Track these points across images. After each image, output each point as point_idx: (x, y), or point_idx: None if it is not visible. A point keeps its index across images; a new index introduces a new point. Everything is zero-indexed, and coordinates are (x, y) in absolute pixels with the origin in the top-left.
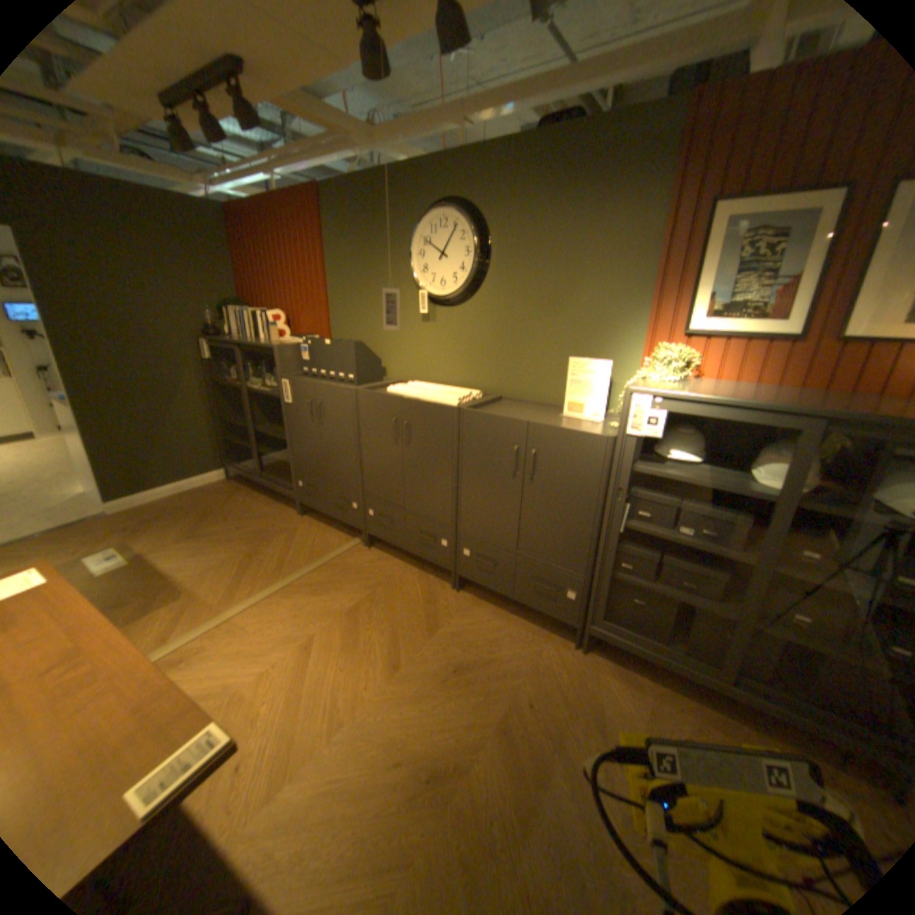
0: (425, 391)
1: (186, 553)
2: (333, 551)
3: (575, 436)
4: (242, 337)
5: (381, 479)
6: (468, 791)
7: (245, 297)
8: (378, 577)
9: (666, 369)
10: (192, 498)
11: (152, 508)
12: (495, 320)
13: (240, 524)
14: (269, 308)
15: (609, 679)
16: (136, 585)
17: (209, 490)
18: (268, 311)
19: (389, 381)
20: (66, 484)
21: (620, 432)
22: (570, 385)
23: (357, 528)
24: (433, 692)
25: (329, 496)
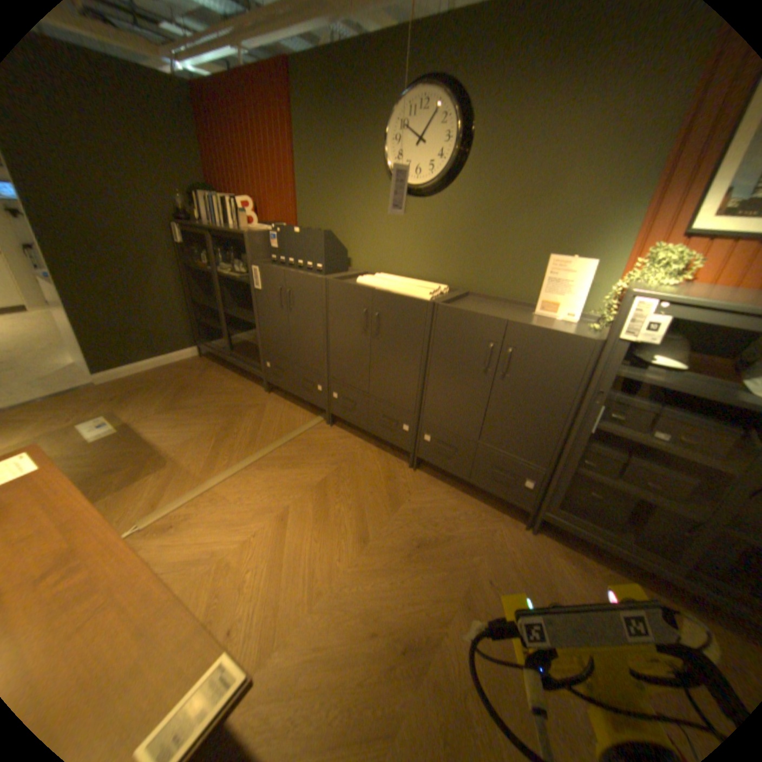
0: (394, 283)
1: (169, 423)
2: (300, 427)
3: (559, 336)
4: (211, 223)
5: (347, 365)
6: (441, 662)
7: (213, 182)
8: (342, 453)
9: (663, 271)
10: (171, 372)
11: (135, 380)
12: (470, 213)
13: (214, 398)
14: (236, 194)
15: (558, 559)
16: (127, 452)
17: (184, 365)
18: (236, 197)
19: (354, 271)
20: (58, 355)
21: (613, 336)
22: (547, 283)
23: (321, 407)
24: (401, 565)
25: (296, 378)
